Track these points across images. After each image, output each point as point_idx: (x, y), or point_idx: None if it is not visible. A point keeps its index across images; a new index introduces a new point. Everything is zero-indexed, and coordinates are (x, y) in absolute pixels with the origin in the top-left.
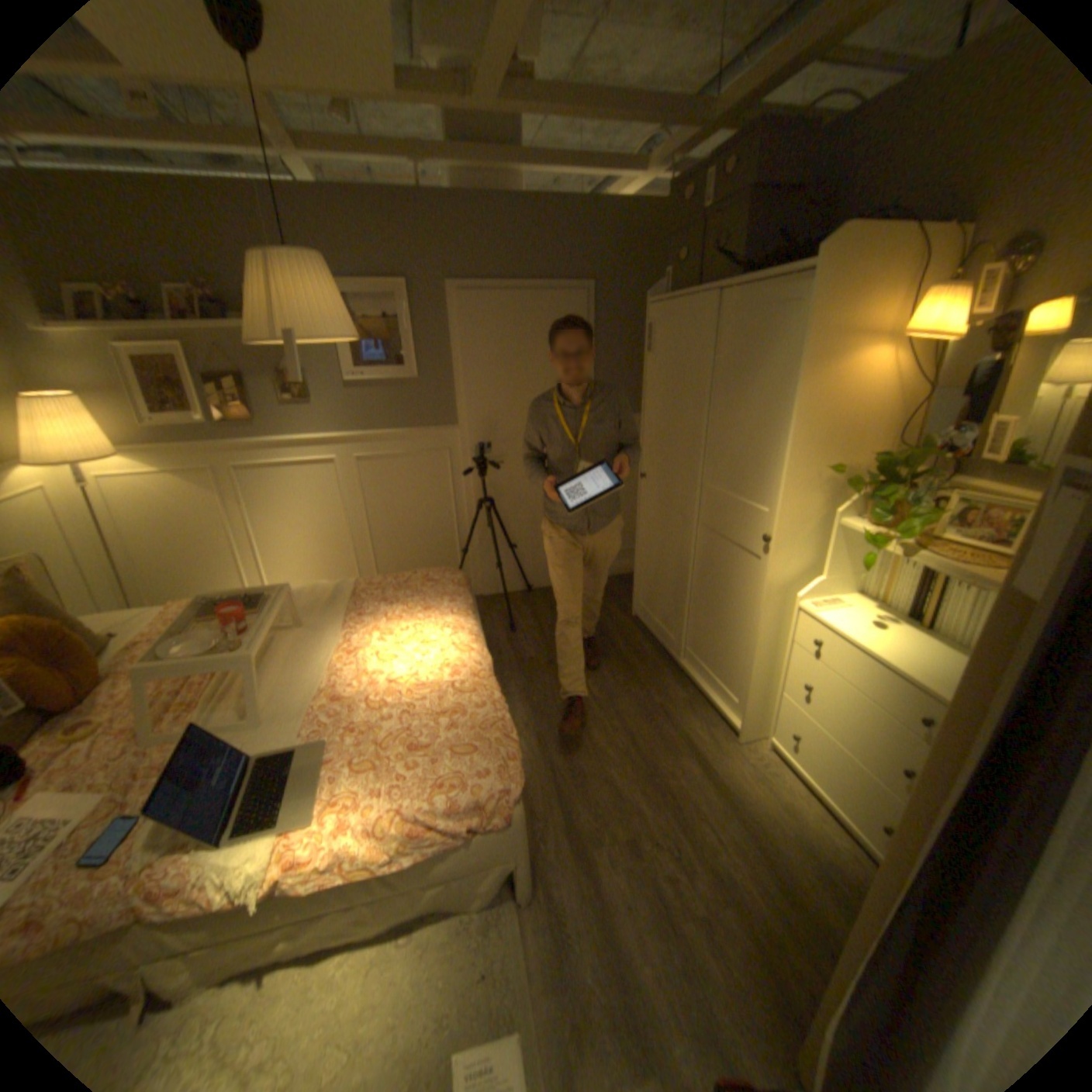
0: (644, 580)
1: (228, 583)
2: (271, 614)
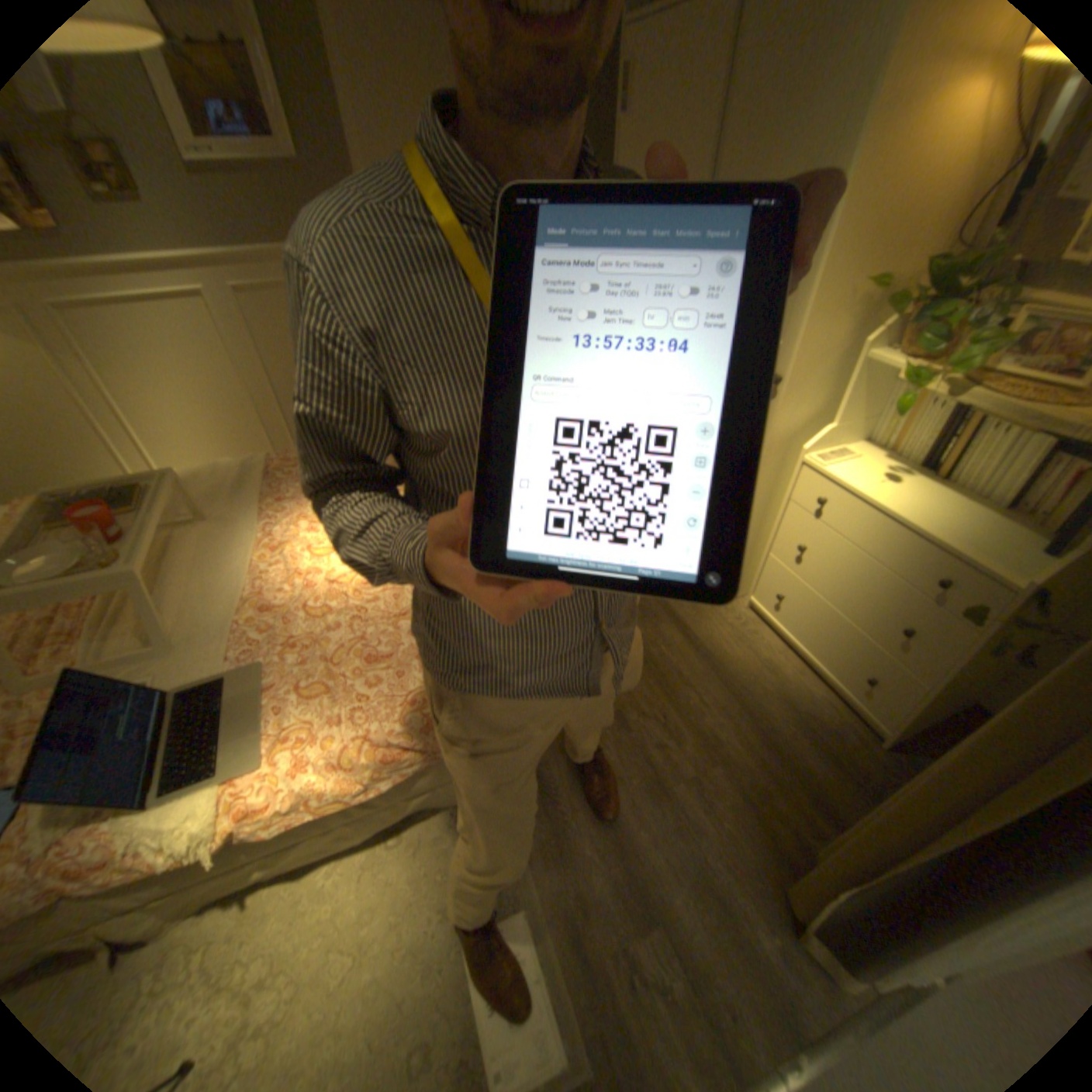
0: None
1: (100, 467)
2: (153, 511)
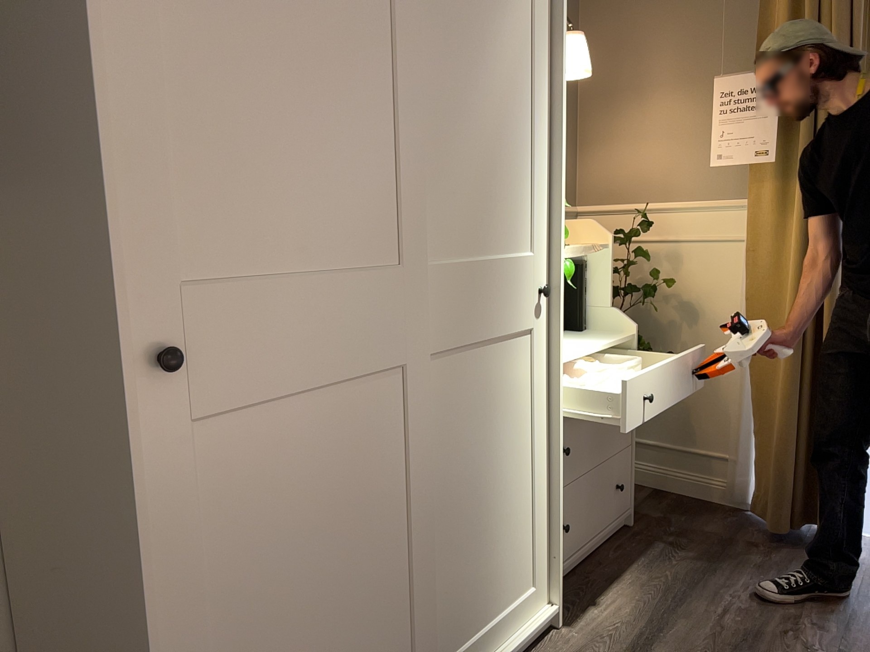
0: None
1: None
2: None
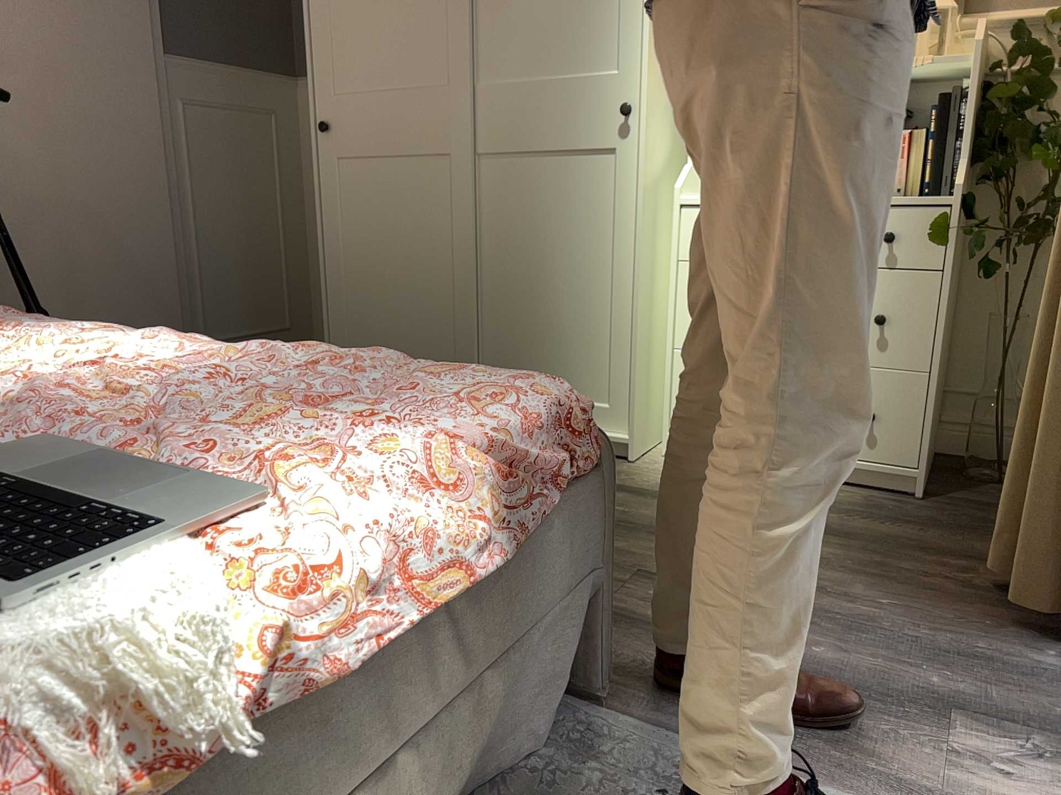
0: (355, 321)
1: None
2: None
